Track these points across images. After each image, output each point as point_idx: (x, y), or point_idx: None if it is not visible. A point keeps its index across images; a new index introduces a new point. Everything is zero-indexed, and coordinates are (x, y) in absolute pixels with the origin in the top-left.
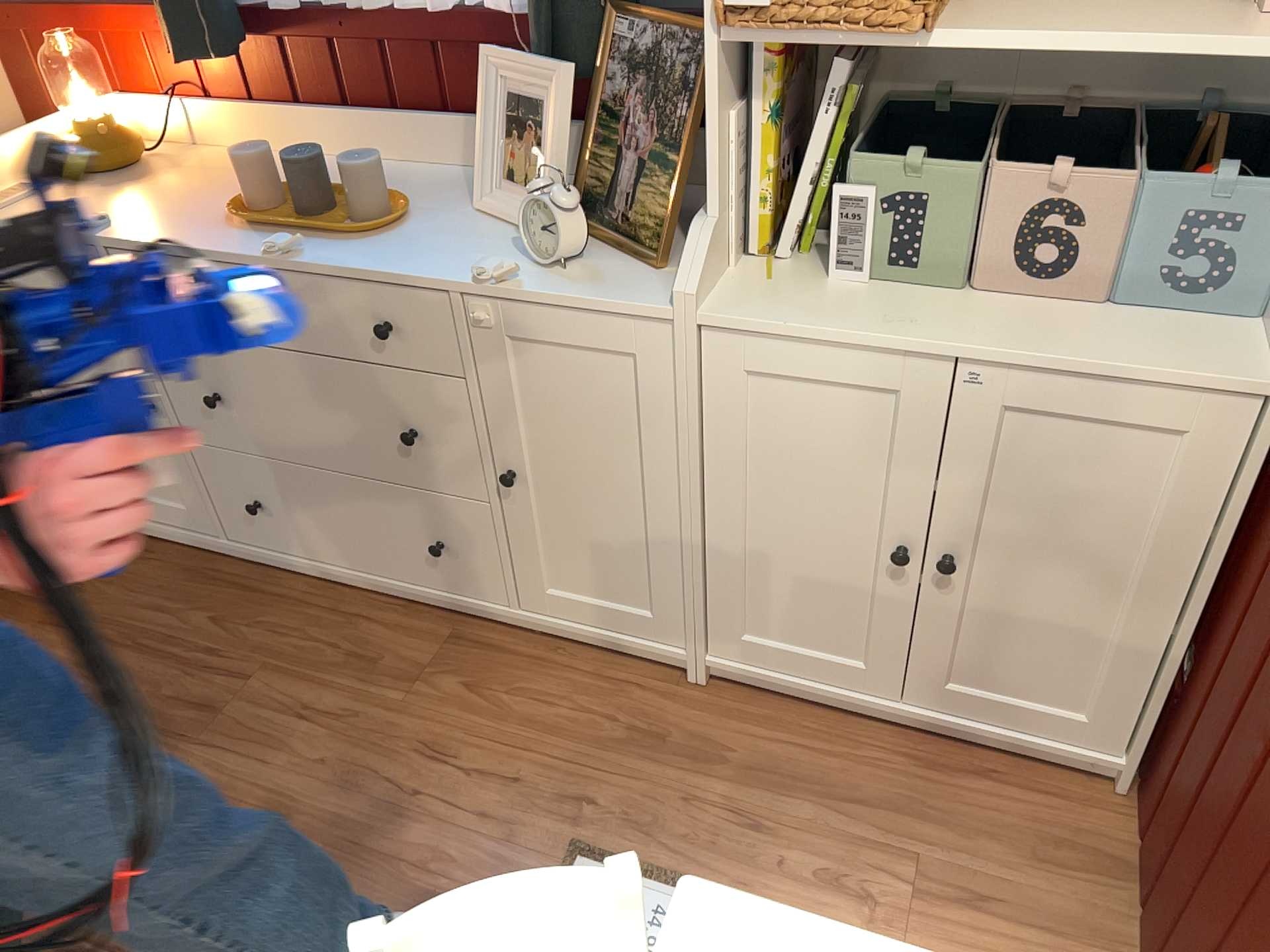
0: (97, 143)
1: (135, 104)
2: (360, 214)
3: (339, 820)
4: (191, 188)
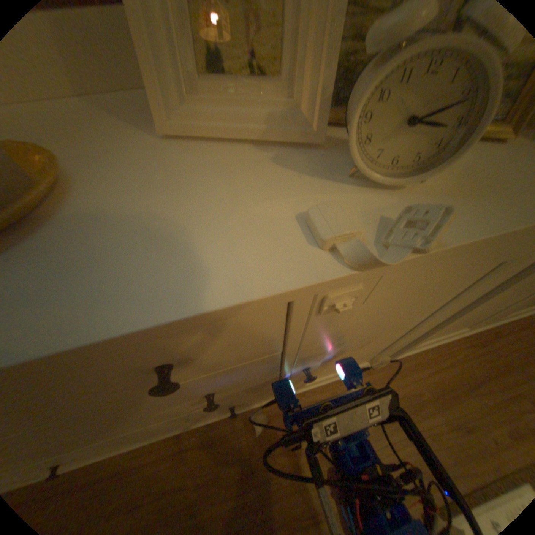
0: None
1: None
2: None
3: None
4: None
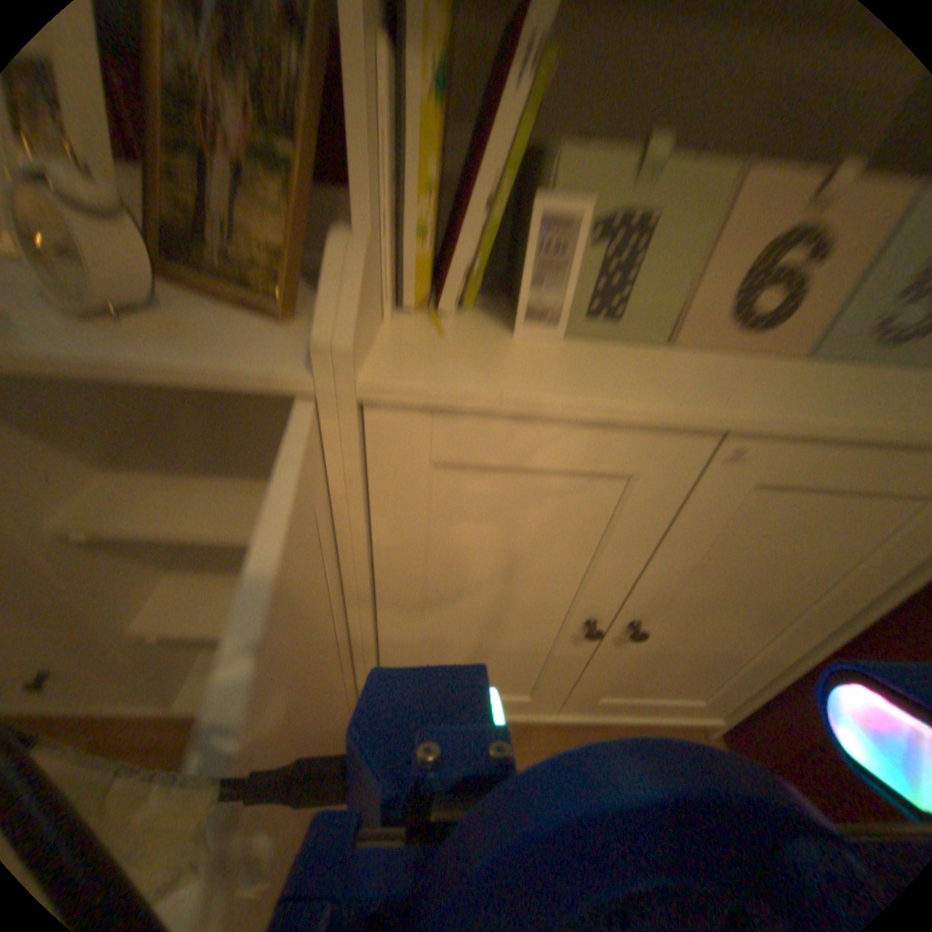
0: None
1: None
2: None
3: None
4: None
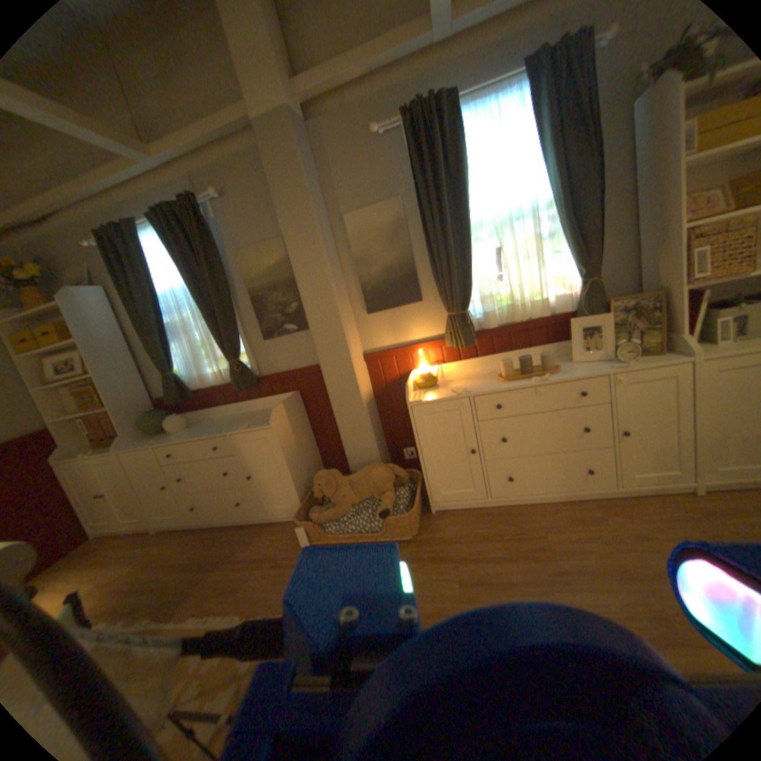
0: (423, 376)
1: (427, 364)
2: (543, 367)
3: (644, 571)
4: (457, 382)
